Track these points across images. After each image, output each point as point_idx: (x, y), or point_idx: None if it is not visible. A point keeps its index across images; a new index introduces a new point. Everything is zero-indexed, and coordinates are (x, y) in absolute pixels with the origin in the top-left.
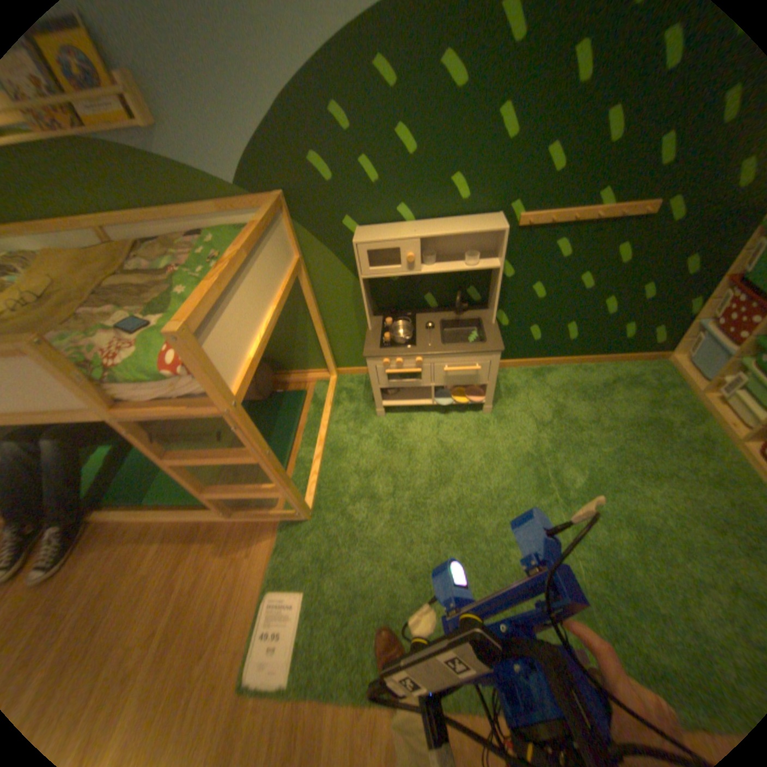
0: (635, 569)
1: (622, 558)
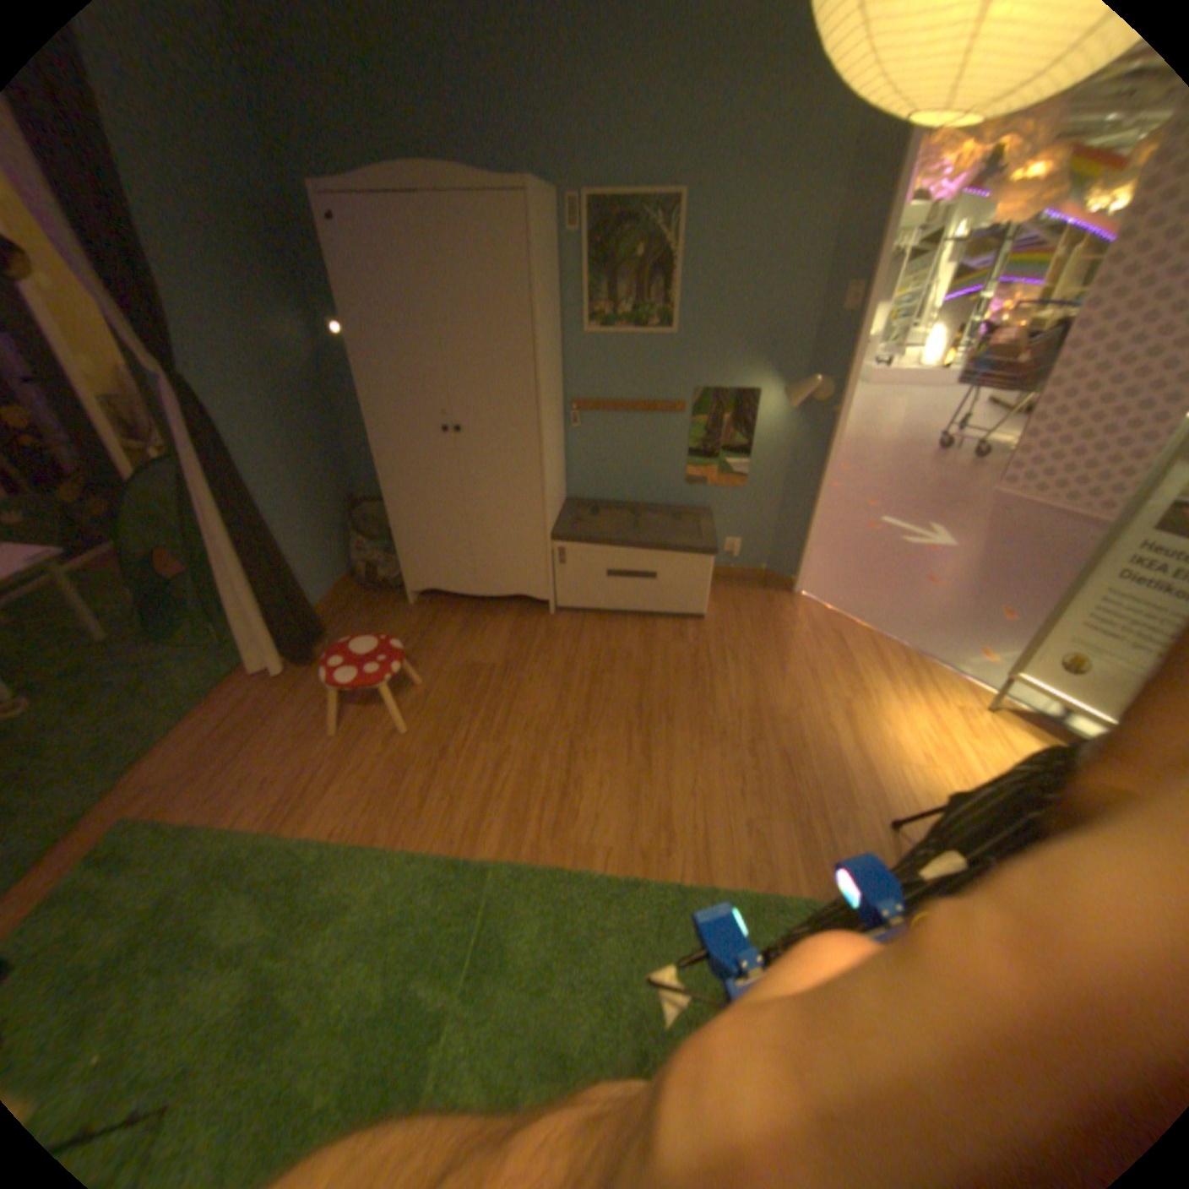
0: (364, 1025)
1: (369, 1046)
